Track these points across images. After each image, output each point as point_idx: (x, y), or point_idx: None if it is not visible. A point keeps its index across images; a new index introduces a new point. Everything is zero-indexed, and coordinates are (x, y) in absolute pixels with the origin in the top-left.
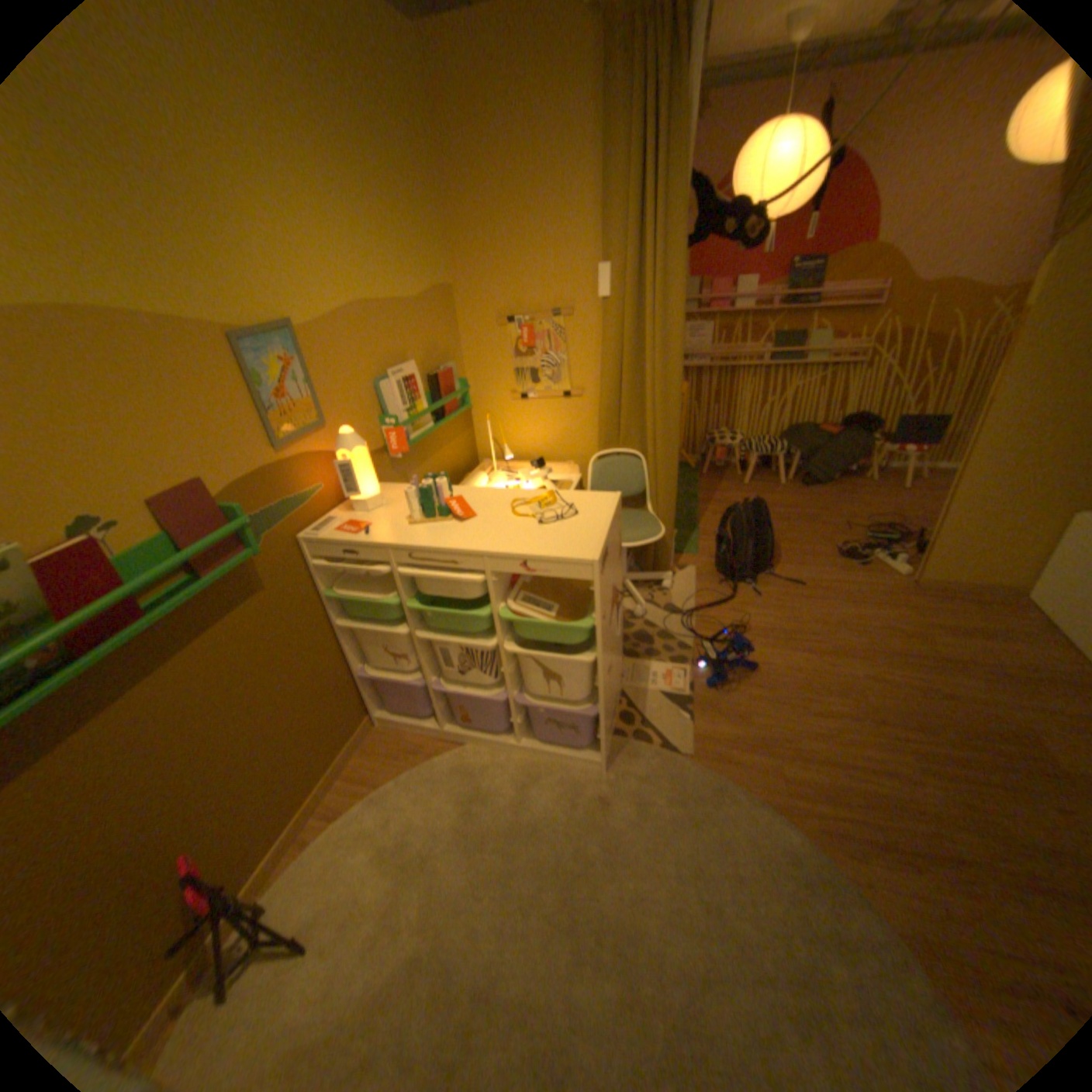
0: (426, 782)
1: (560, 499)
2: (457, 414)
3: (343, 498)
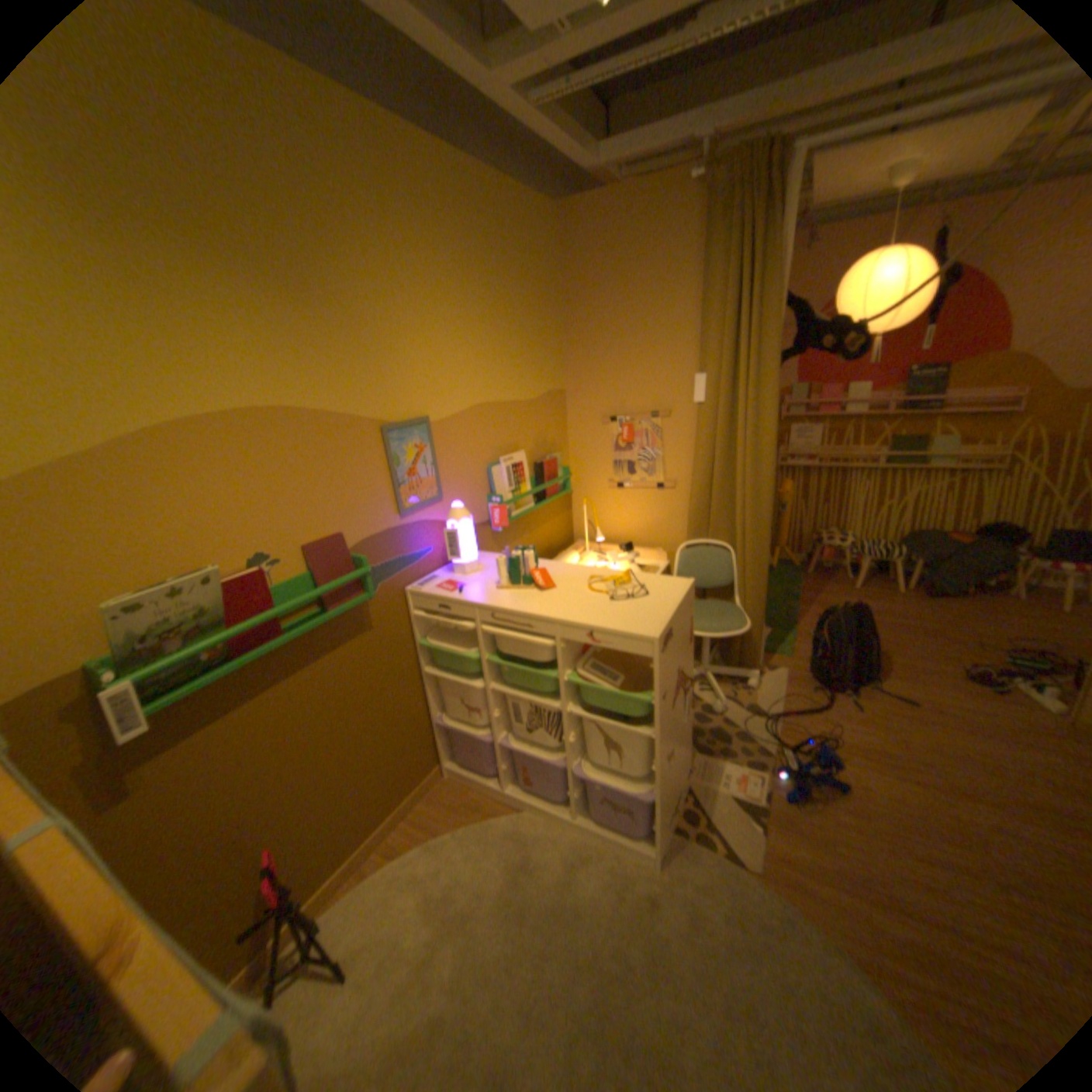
0: (480, 842)
1: (635, 580)
2: (556, 498)
3: (448, 562)
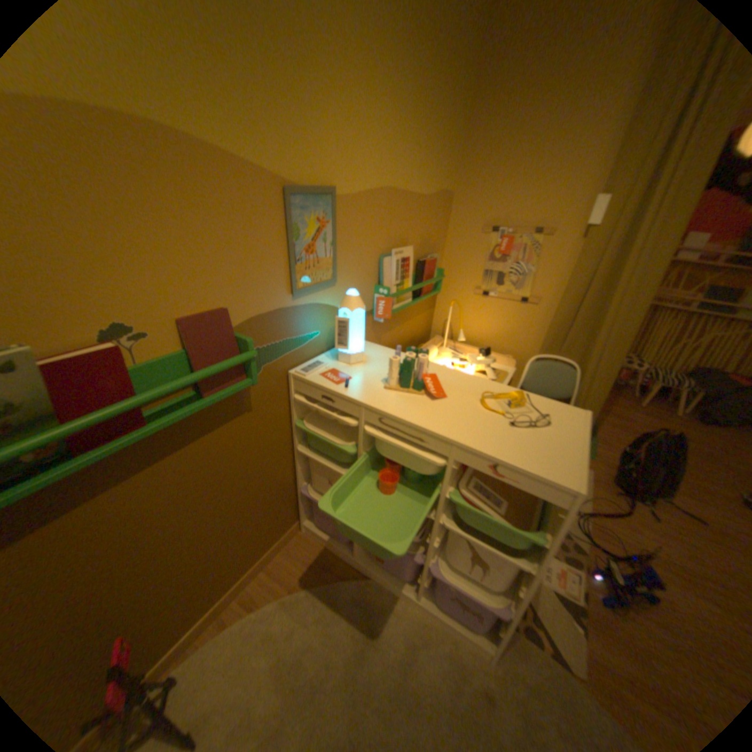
0: (331, 605)
1: (528, 401)
2: (430, 296)
3: (332, 346)
